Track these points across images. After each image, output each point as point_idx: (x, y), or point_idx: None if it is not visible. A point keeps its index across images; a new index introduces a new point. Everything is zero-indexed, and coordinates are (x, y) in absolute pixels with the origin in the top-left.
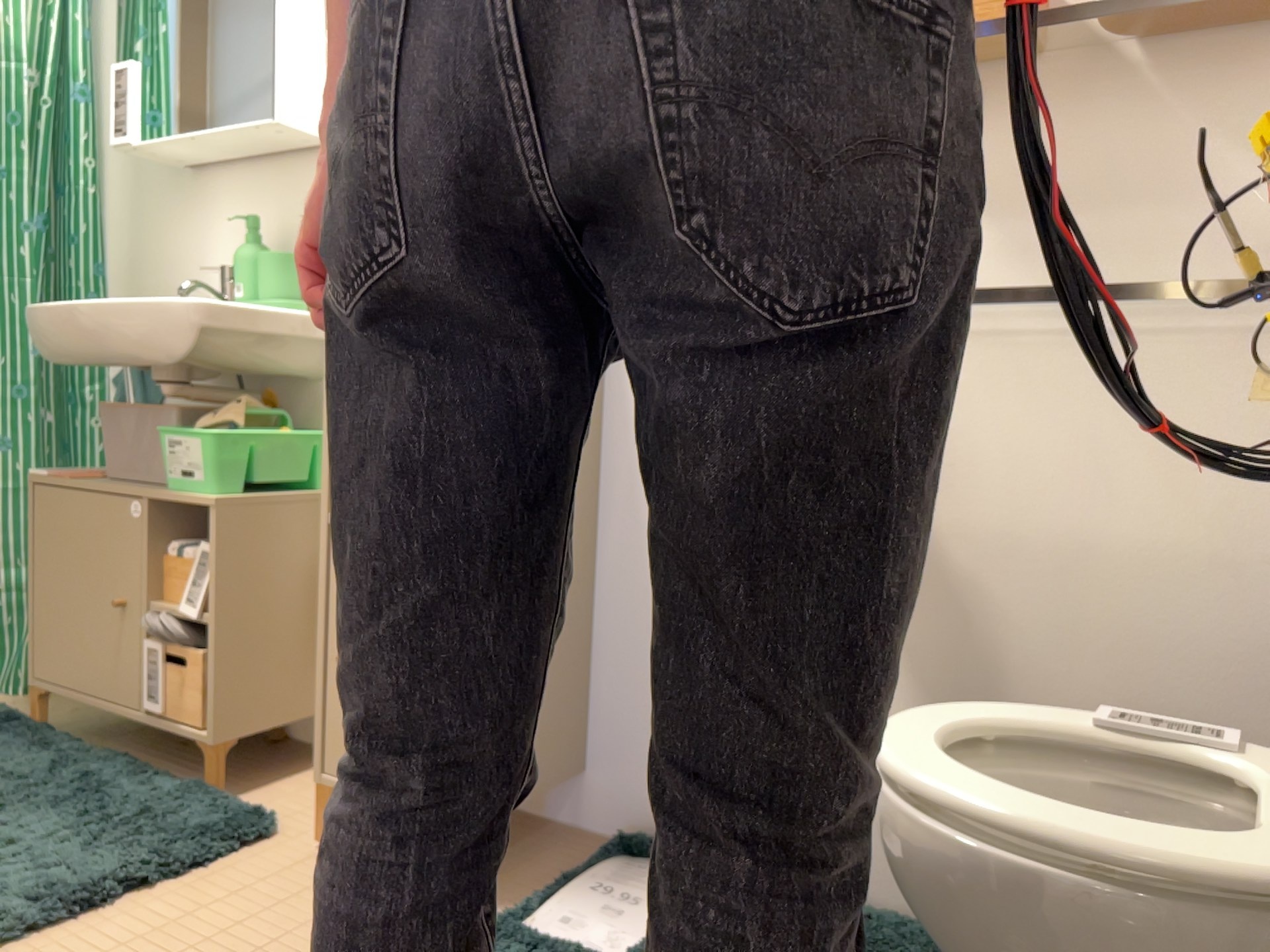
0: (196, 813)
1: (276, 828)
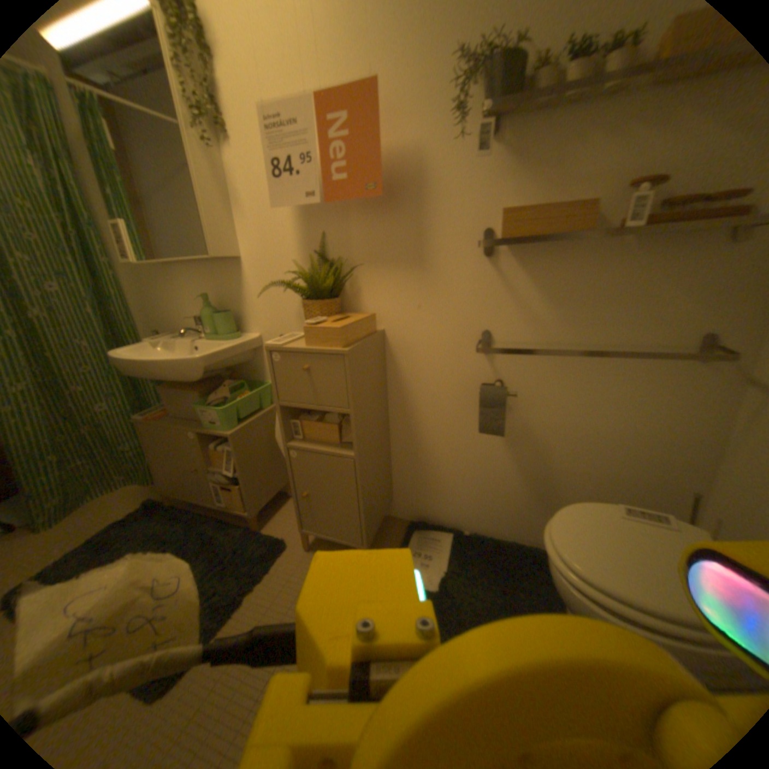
0: (254, 553)
1: (285, 549)
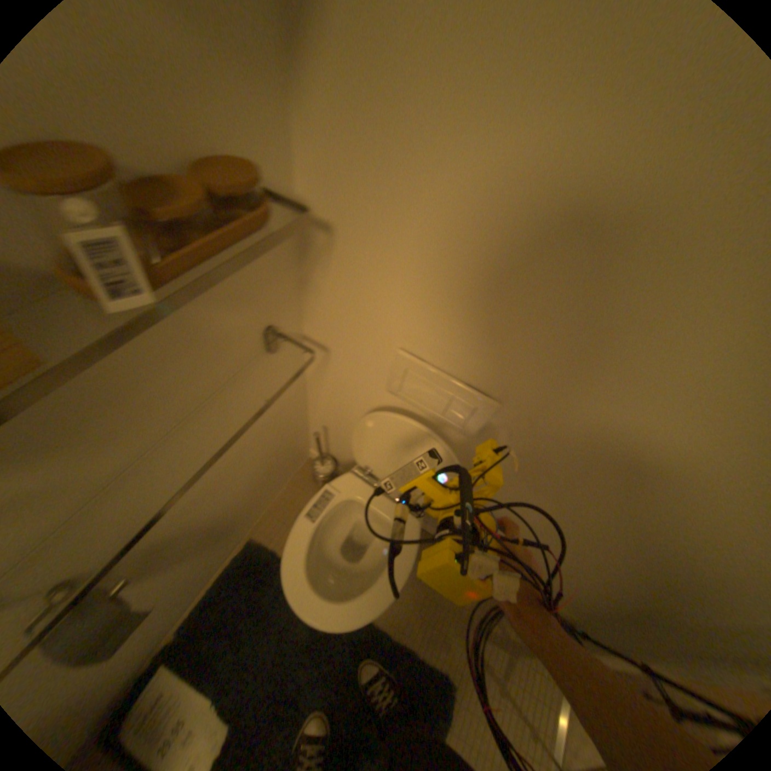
0: None
1: None
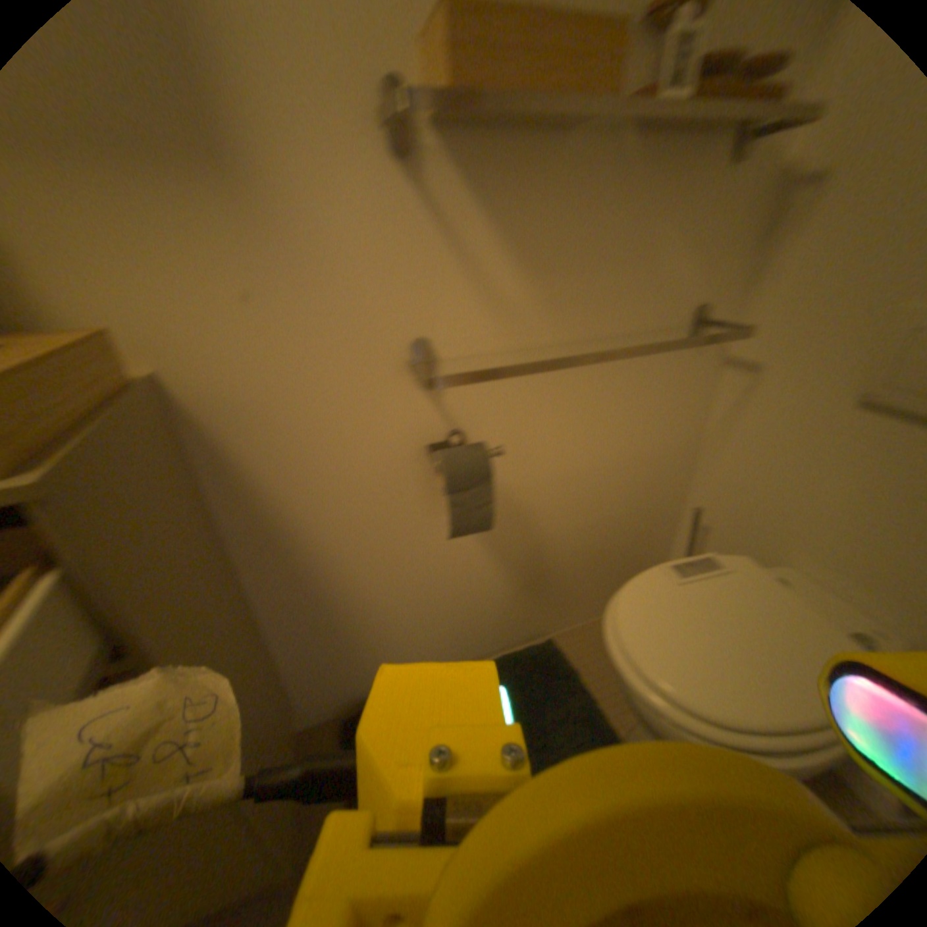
0: None
1: None
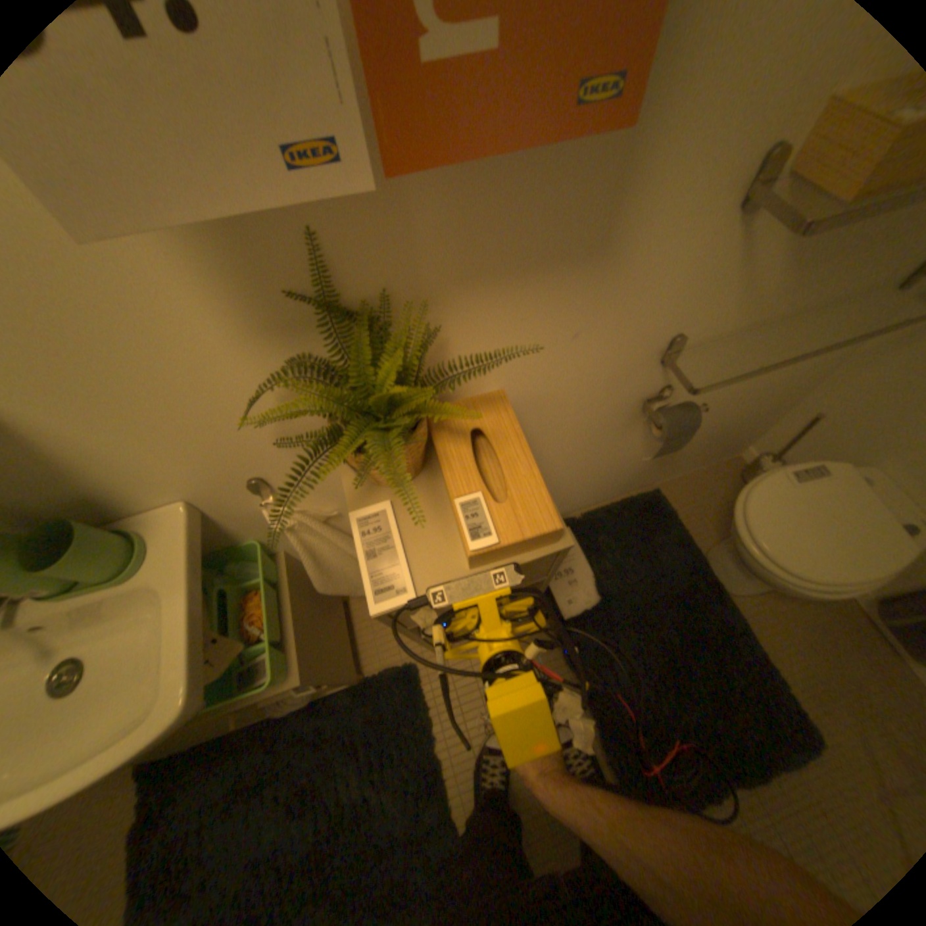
0: (390, 709)
1: (414, 671)
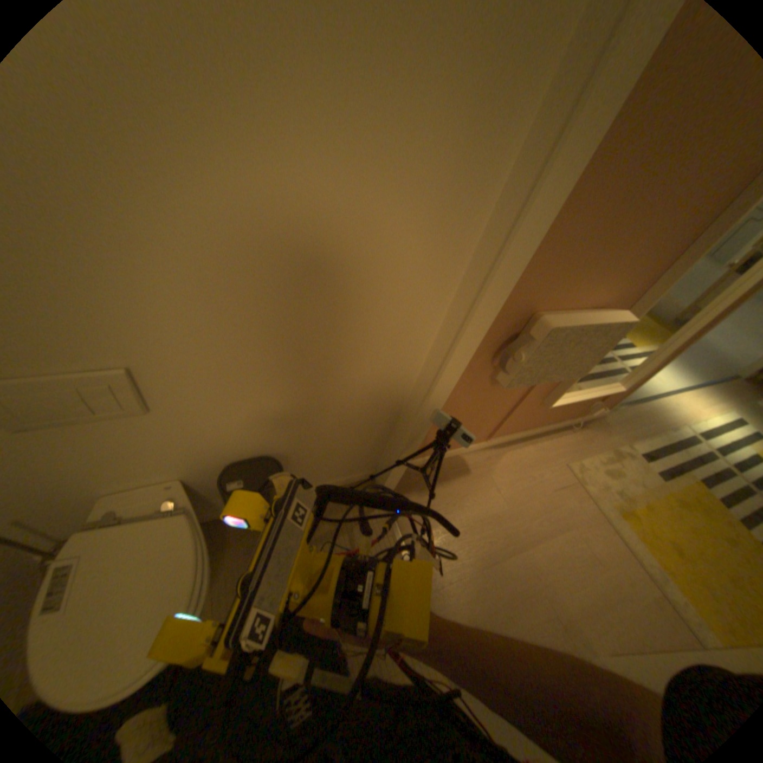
0: None
1: None
